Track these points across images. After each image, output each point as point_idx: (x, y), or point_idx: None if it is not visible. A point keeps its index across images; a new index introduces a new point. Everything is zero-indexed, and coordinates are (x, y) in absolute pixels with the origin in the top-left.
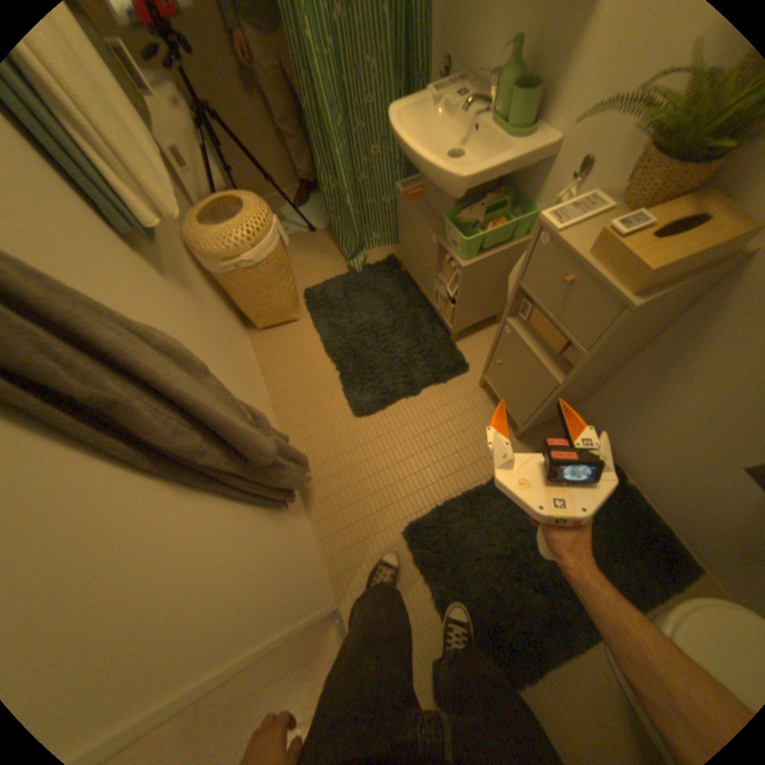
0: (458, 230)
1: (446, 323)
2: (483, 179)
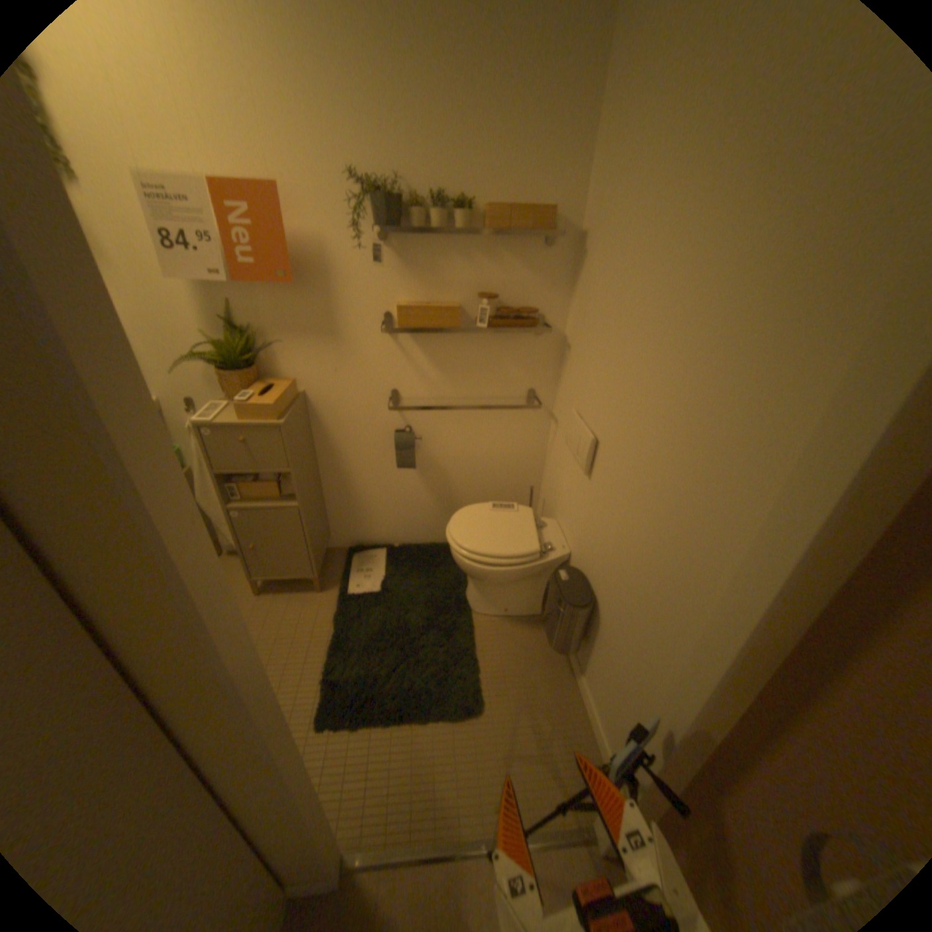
0: None
1: None
2: None
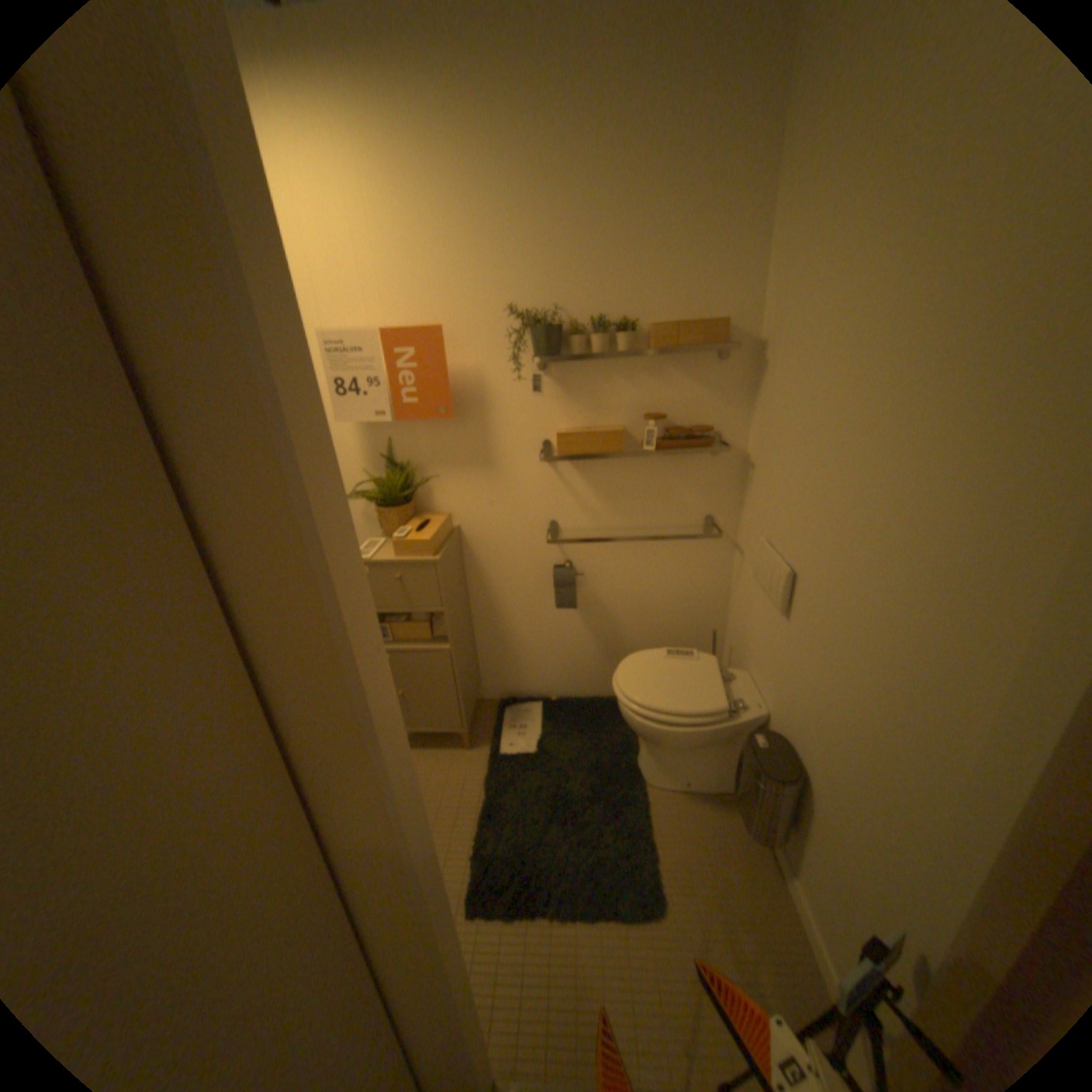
0: None
1: None
2: None
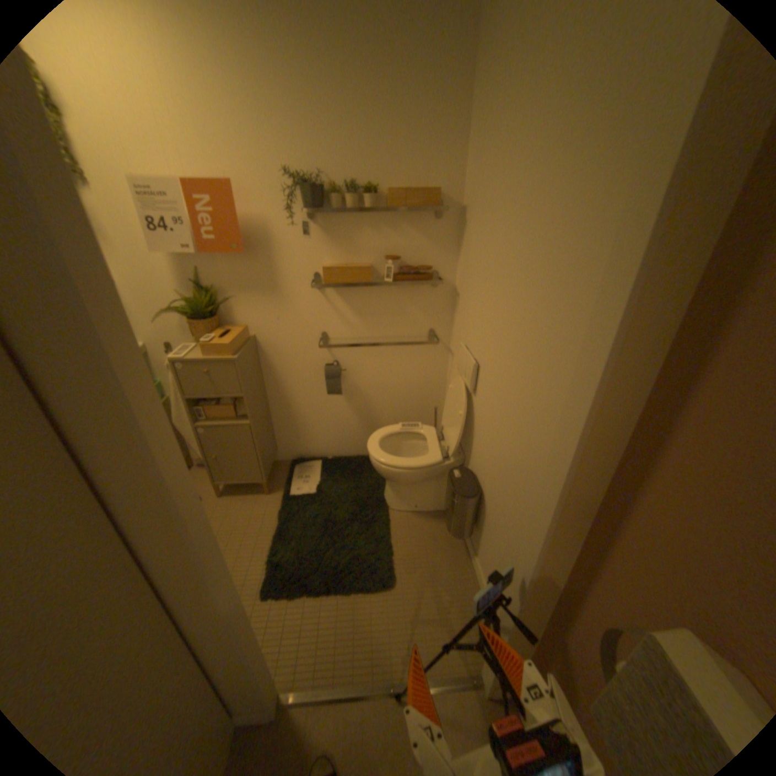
0: None
1: None
2: None
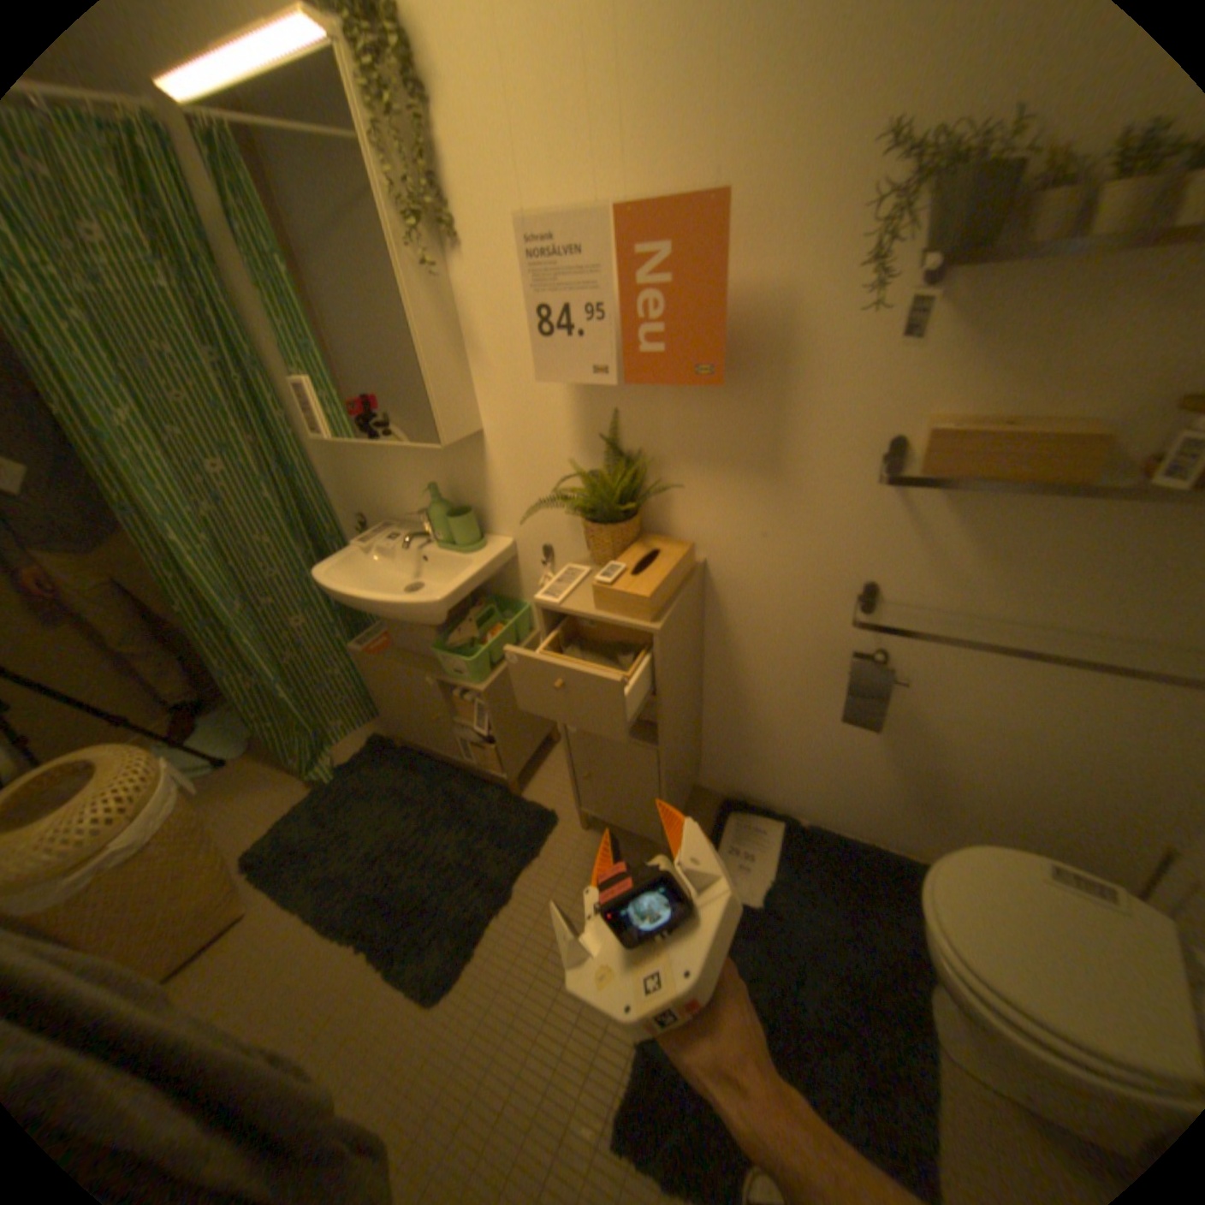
0: (455, 656)
1: (494, 775)
2: (458, 598)
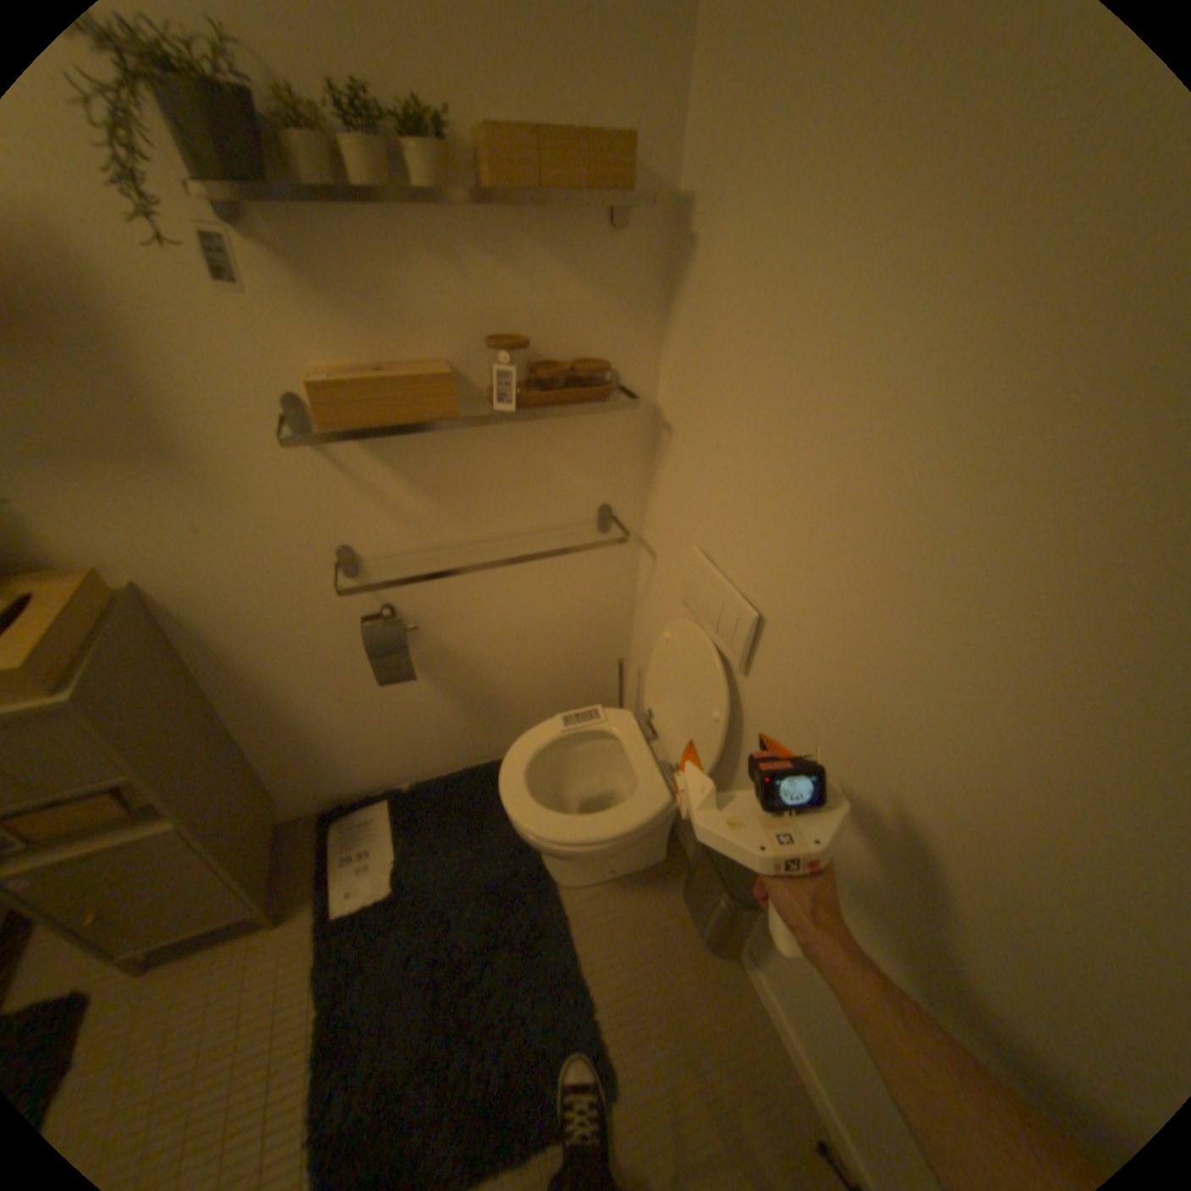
0: None
1: None
2: None
